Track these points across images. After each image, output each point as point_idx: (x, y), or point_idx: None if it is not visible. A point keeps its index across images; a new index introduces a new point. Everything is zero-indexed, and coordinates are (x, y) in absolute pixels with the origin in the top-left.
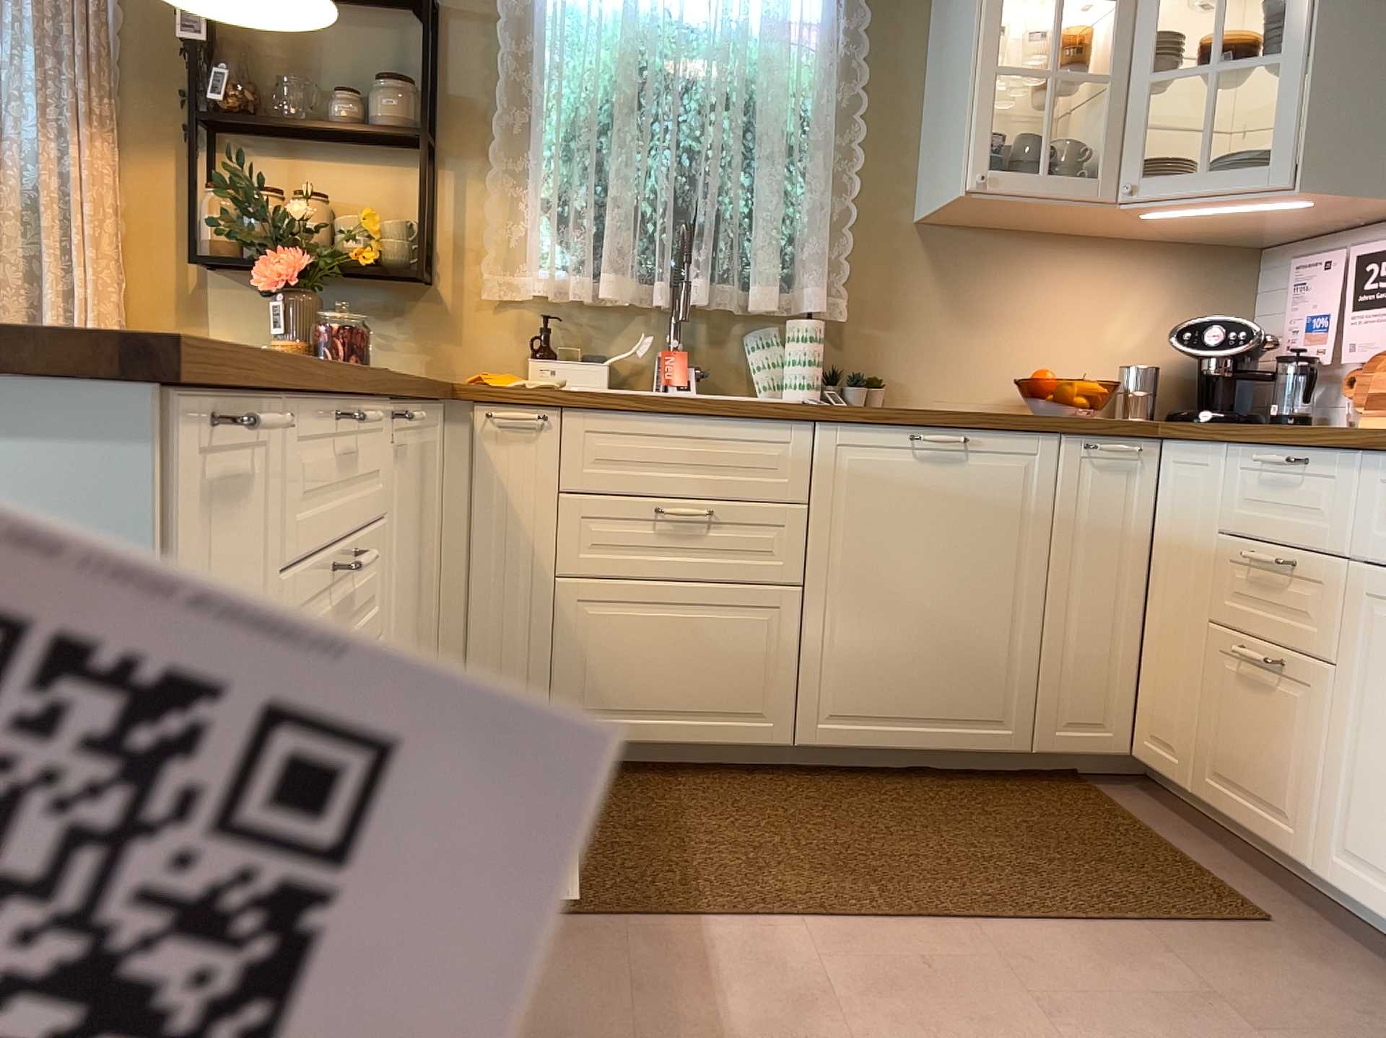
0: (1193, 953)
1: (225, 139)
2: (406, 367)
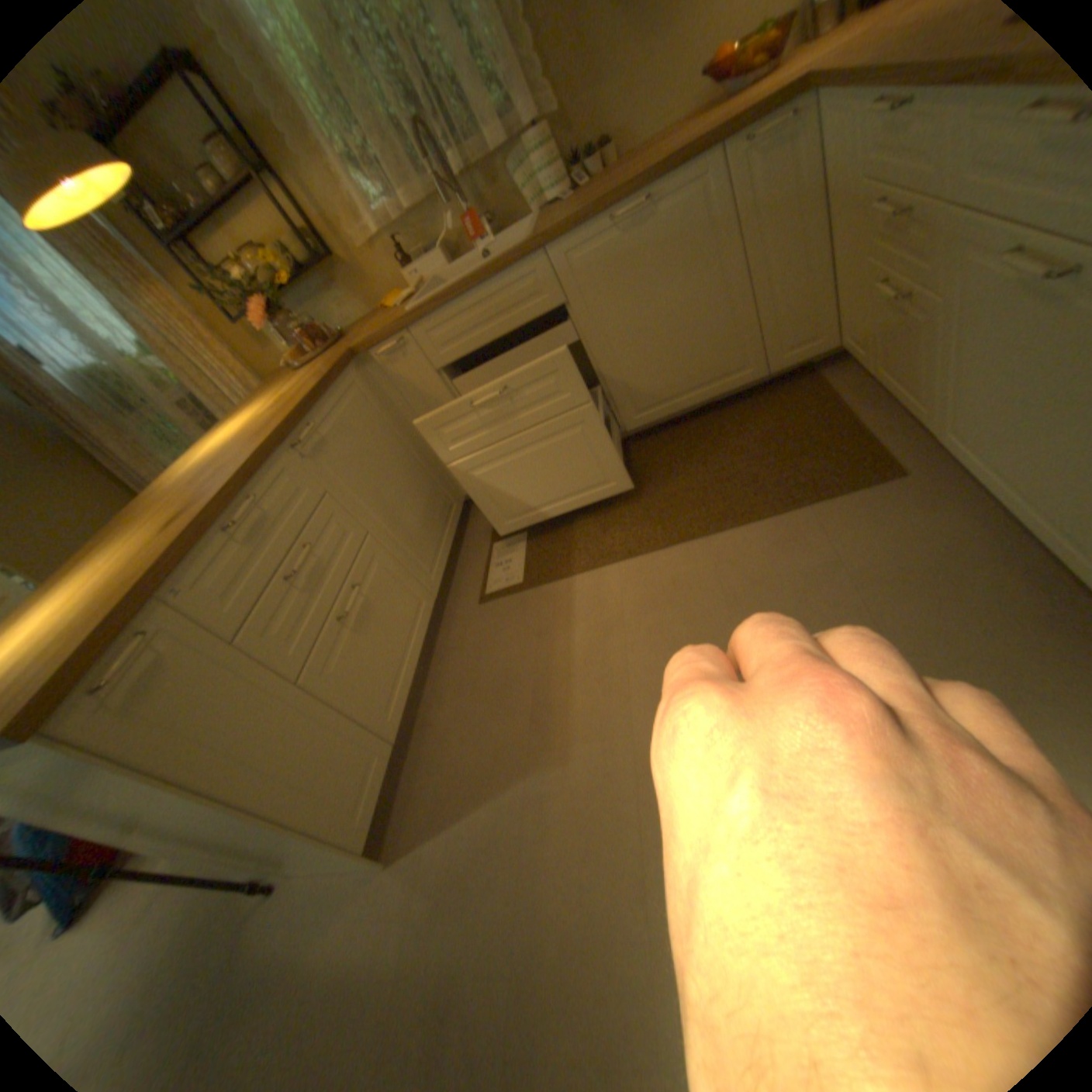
0: (840, 519)
1: (188, 239)
2: (357, 310)
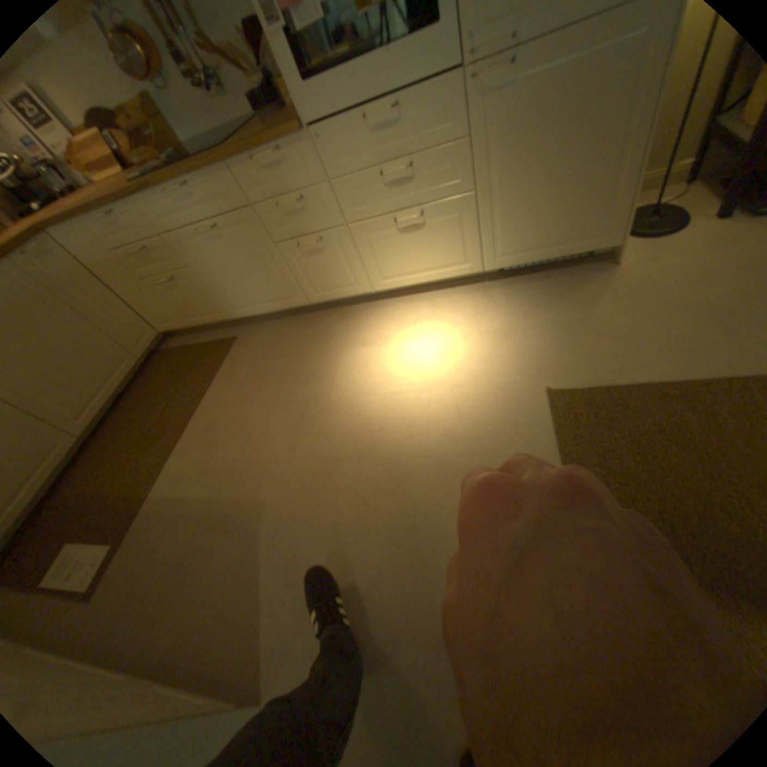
0: (236, 360)
1: None
2: None
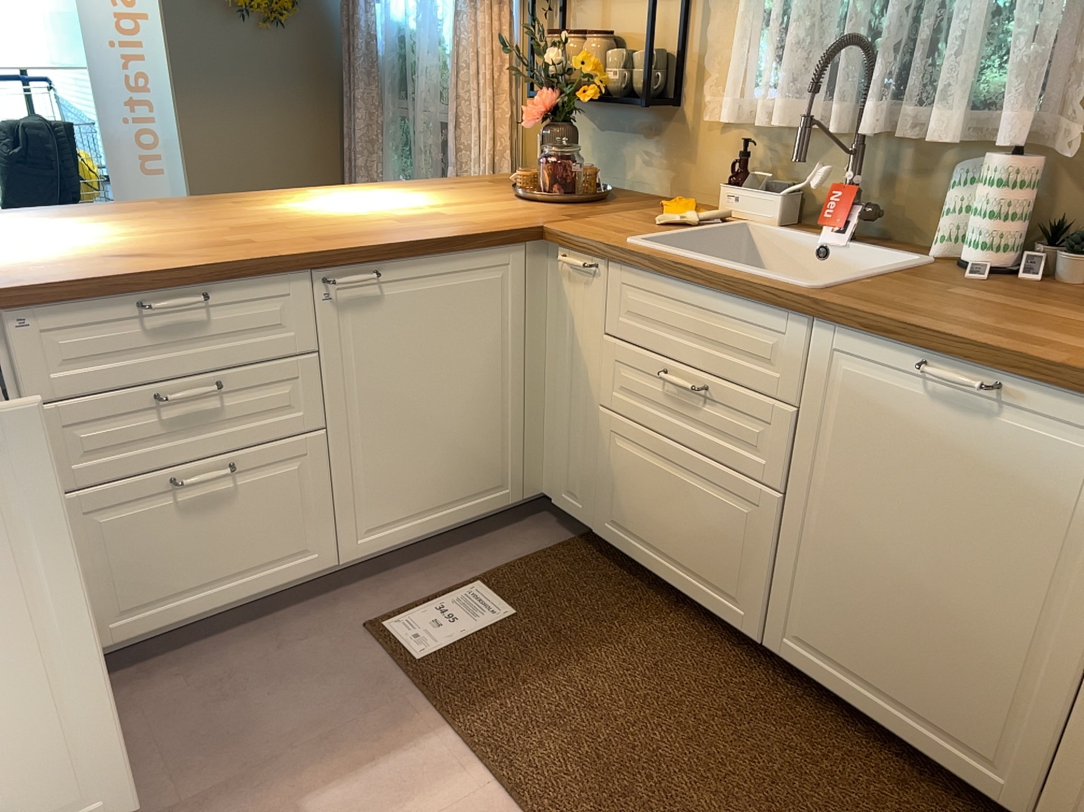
0: None
1: None
2: (656, 182)
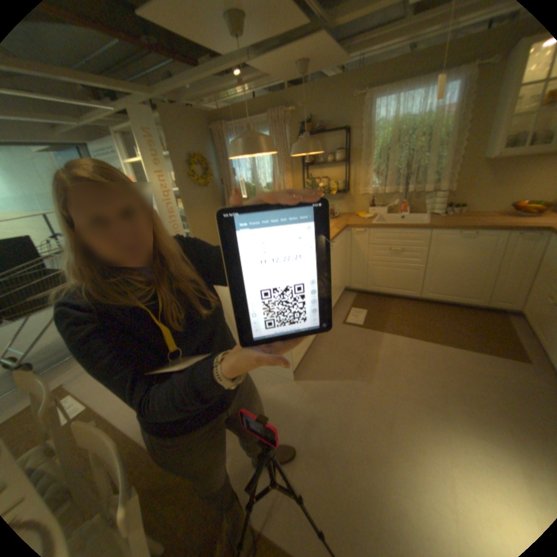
0: (498, 364)
1: (307, 167)
2: (343, 210)
